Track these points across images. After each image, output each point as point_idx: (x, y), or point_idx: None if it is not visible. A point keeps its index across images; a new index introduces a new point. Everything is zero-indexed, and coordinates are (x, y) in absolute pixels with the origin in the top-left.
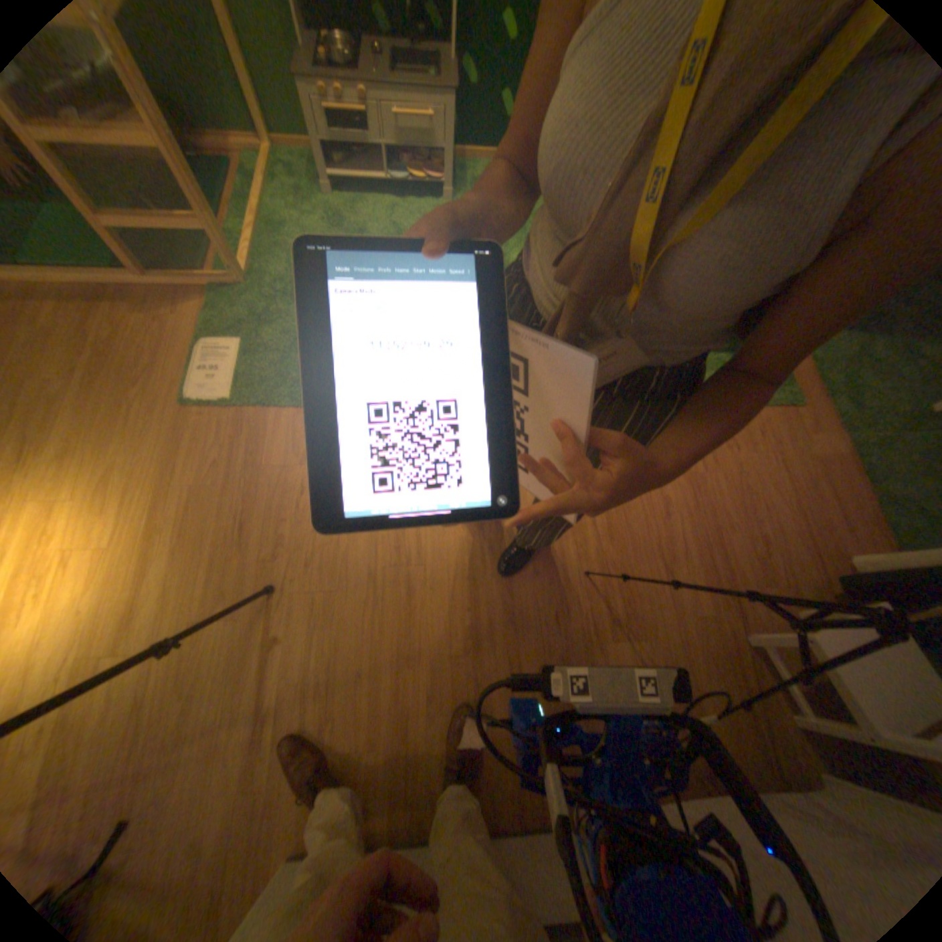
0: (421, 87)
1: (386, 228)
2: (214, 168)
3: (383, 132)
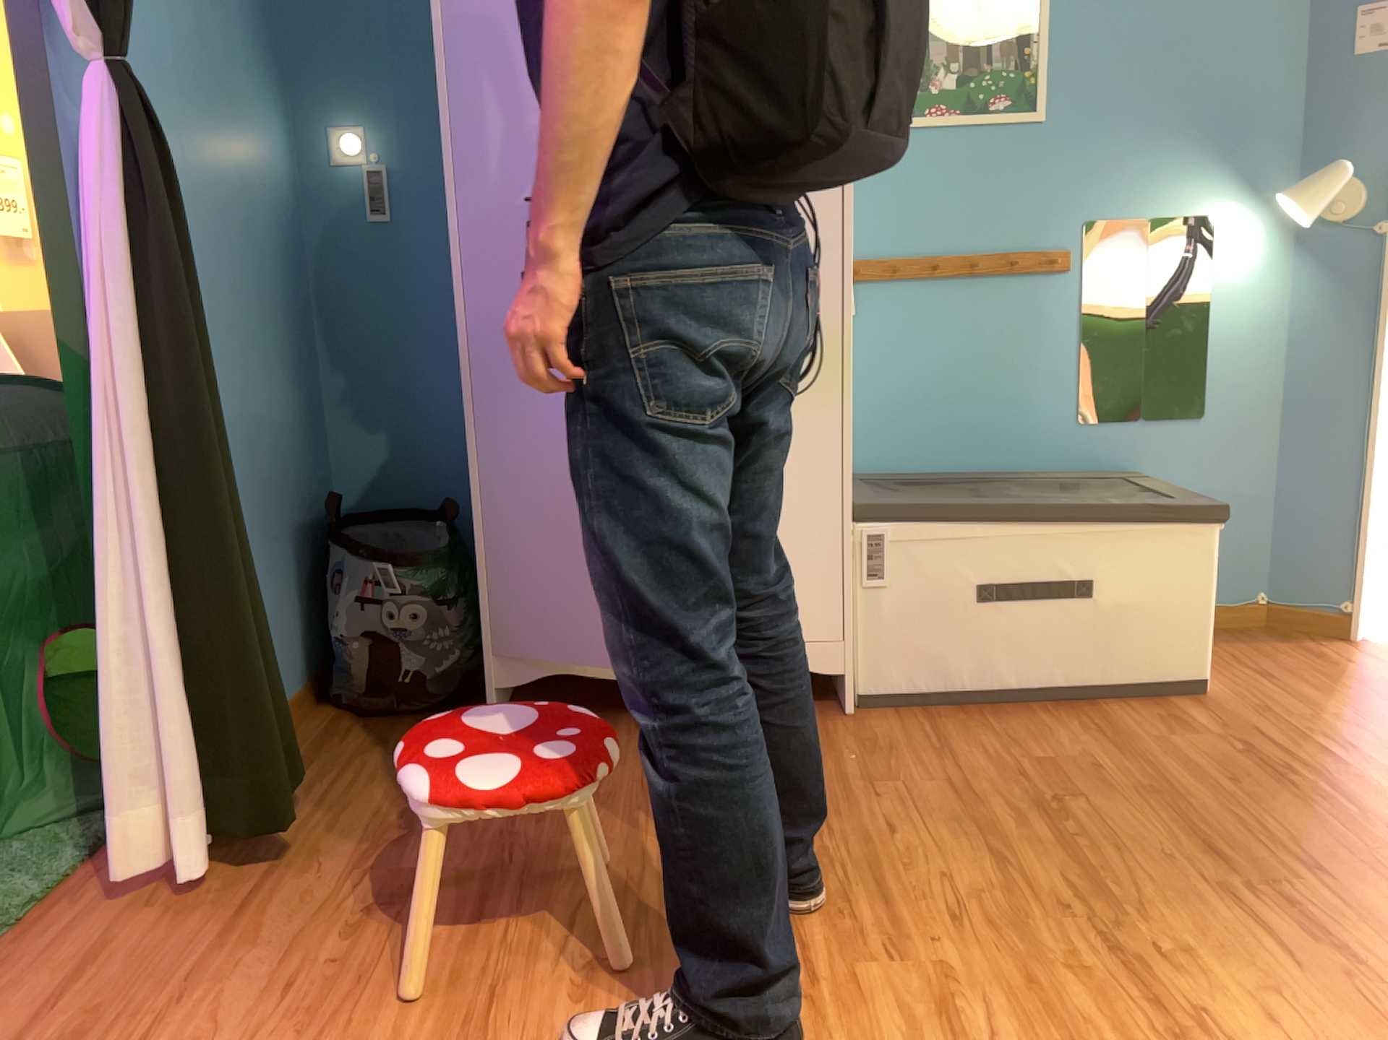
0: None
1: None
2: None
3: None
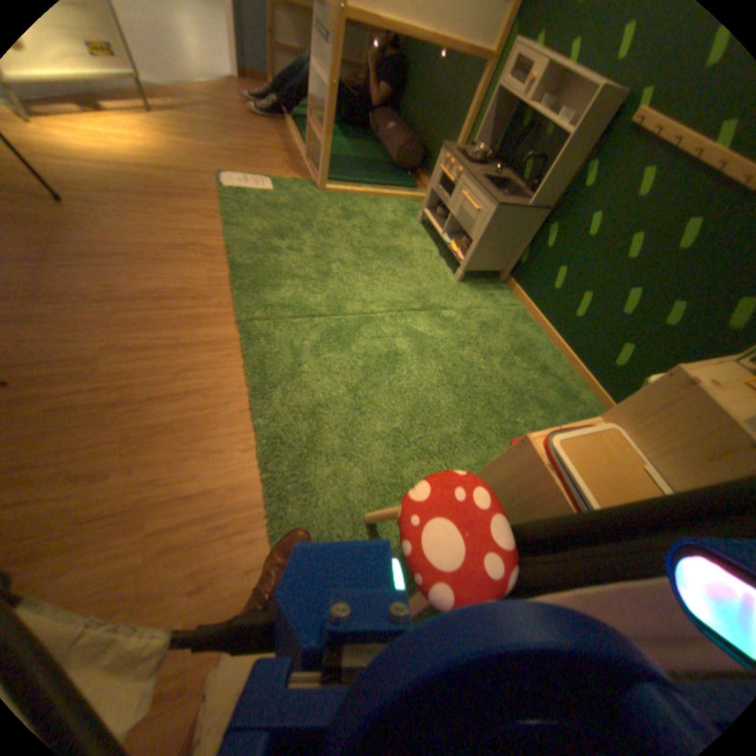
0: (484, 187)
1: (407, 250)
2: (406, 182)
3: (455, 203)
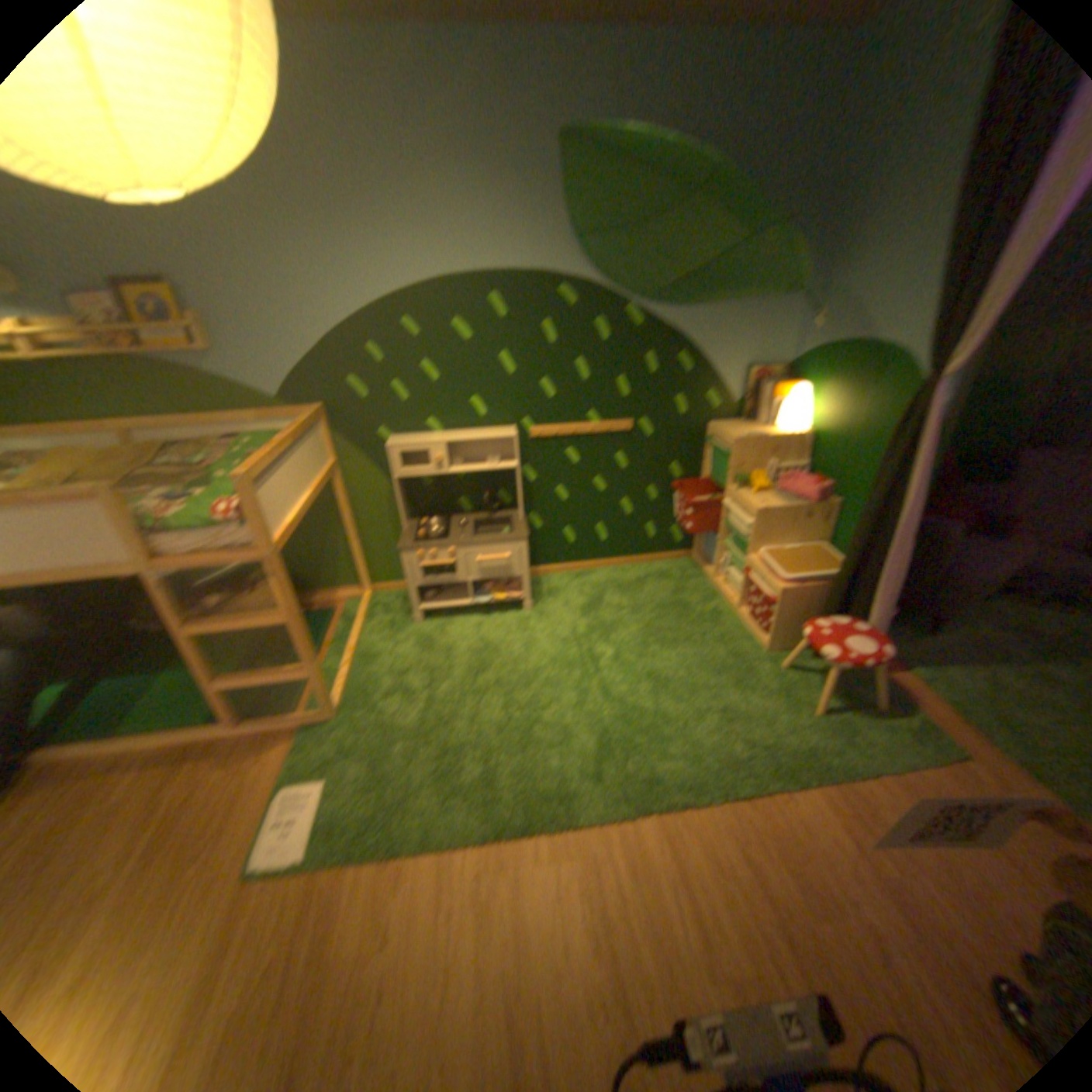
0: (497, 542)
1: (473, 644)
2: (319, 619)
3: (467, 573)
